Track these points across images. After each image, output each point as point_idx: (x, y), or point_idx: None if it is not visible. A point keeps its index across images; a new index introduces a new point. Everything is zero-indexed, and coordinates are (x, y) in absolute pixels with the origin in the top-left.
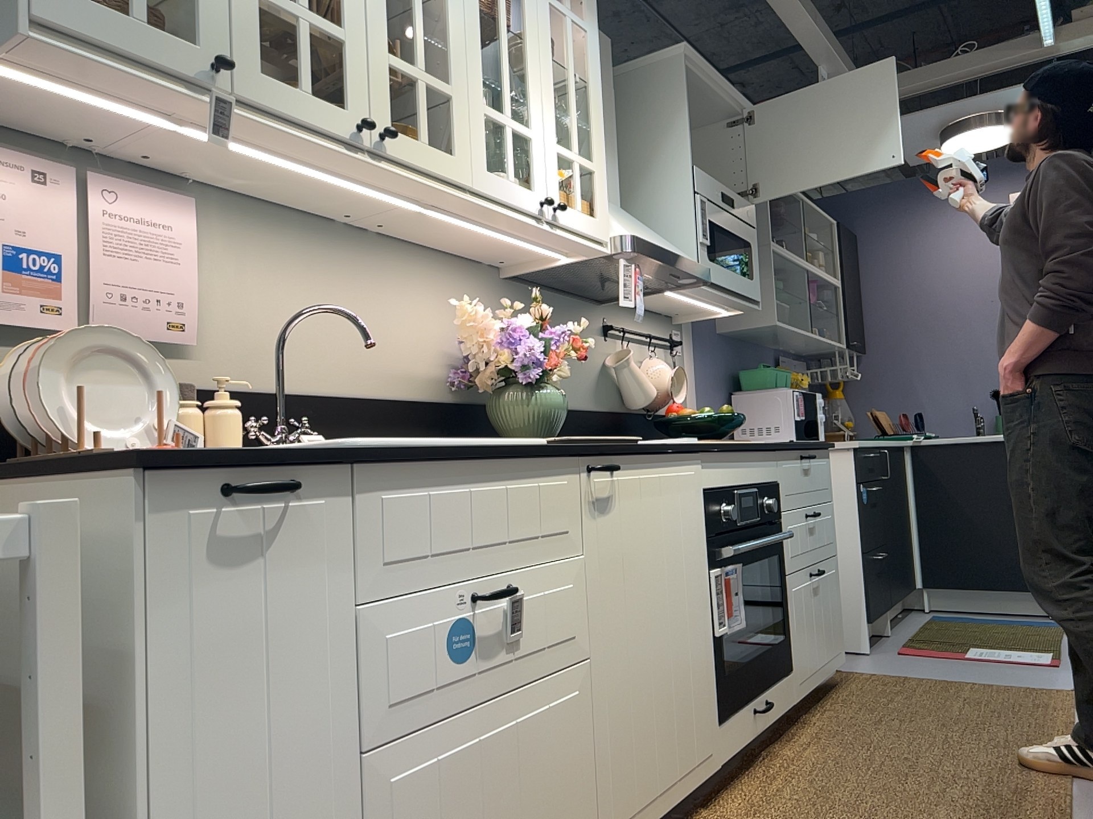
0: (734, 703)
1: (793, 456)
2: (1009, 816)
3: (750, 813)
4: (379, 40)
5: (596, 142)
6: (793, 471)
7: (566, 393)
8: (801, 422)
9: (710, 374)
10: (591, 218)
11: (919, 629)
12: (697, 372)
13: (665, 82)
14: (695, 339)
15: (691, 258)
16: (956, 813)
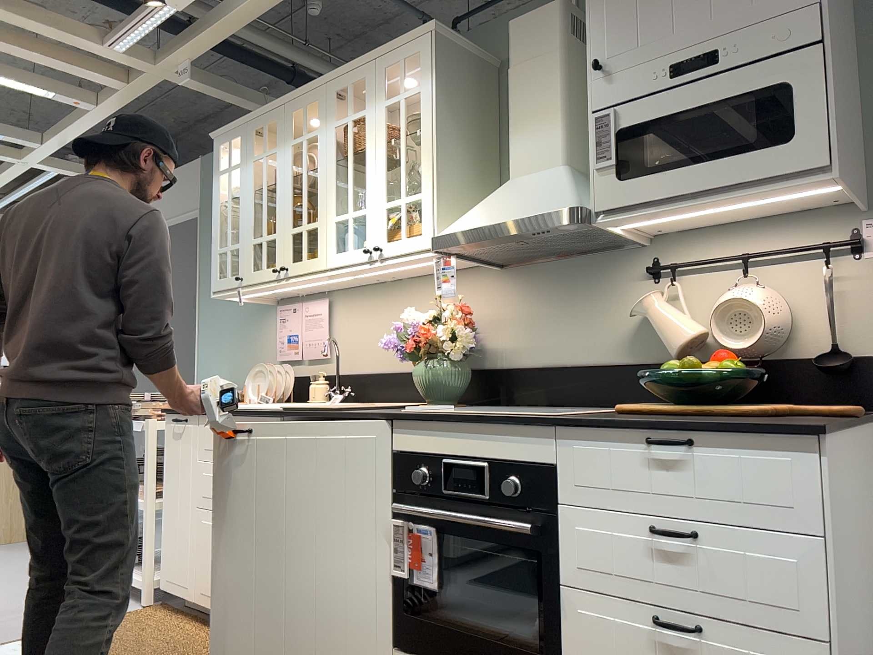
0: (418, 647)
1: (607, 436)
2: None
3: None
4: (287, 226)
5: (422, 173)
6: (608, 456)
7: (575, 351)
8: None
9: None
10: (414, 236)
11: None
12: None
13: None
14: None
15: (555, 204)
16: None
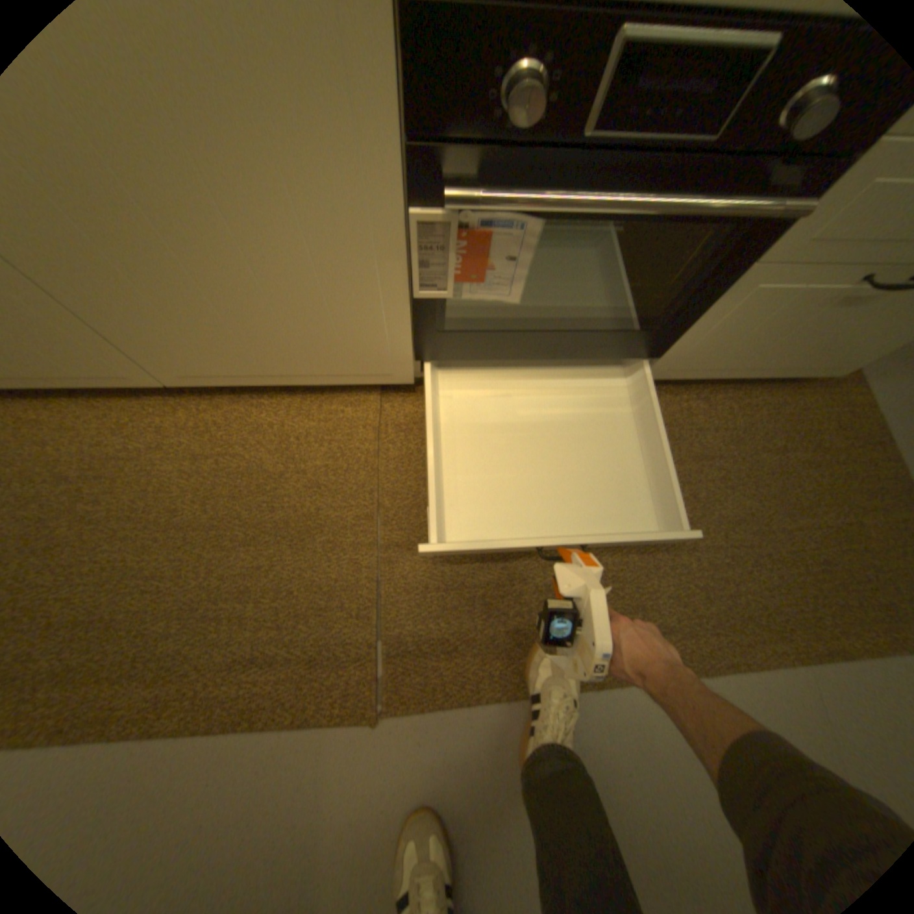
0: (460, 354)
1: None
2: (515, 637)
3: (403, 427)
4: None
5: None
6: None
7: None
8: None
9: None
10: None
11: None
12: None
13: None
14: None
15: None
16: (495, 590)
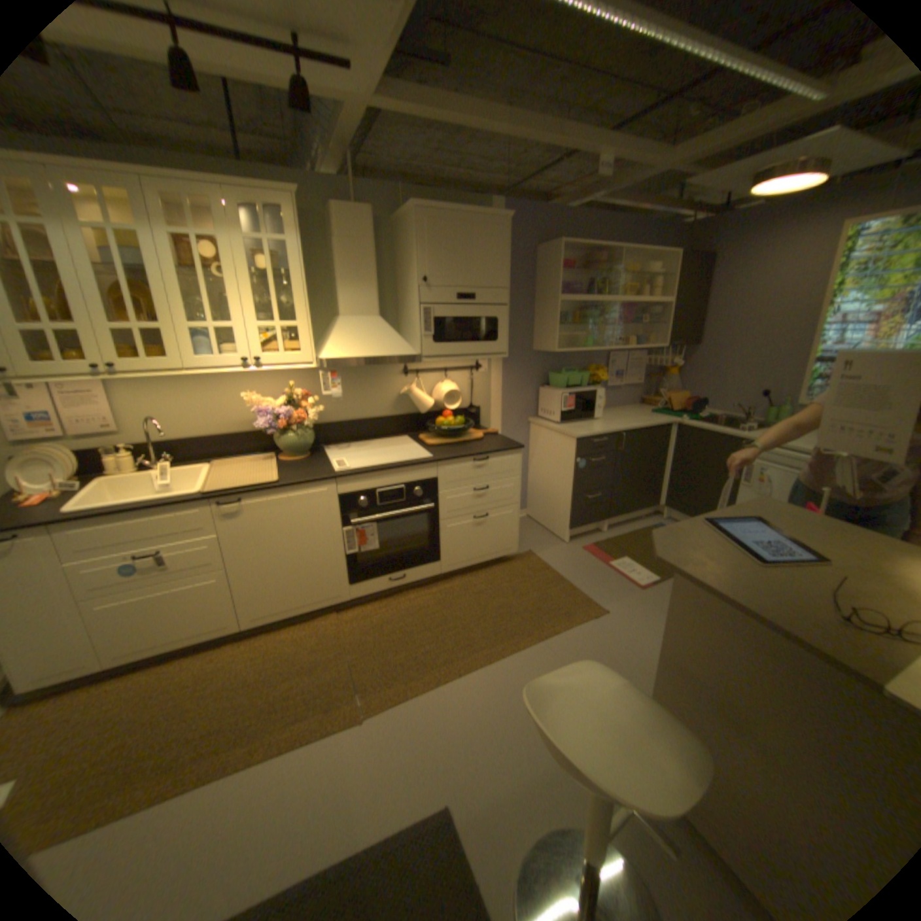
0: (366, 577)
1: (459, 462)
2: (418, 673)
3: (349, 621)
4: (101, 320)
5: (298, 309)
6: (459, 469)
7: (365, 411)
8: (566, 412)
9: (517, 378)
10: (295, 354)
11: (628, 533)
12: (502, 379)
13: (410, 225)
14: (502, 359)
15: (404, 350)
16: (405, 660)
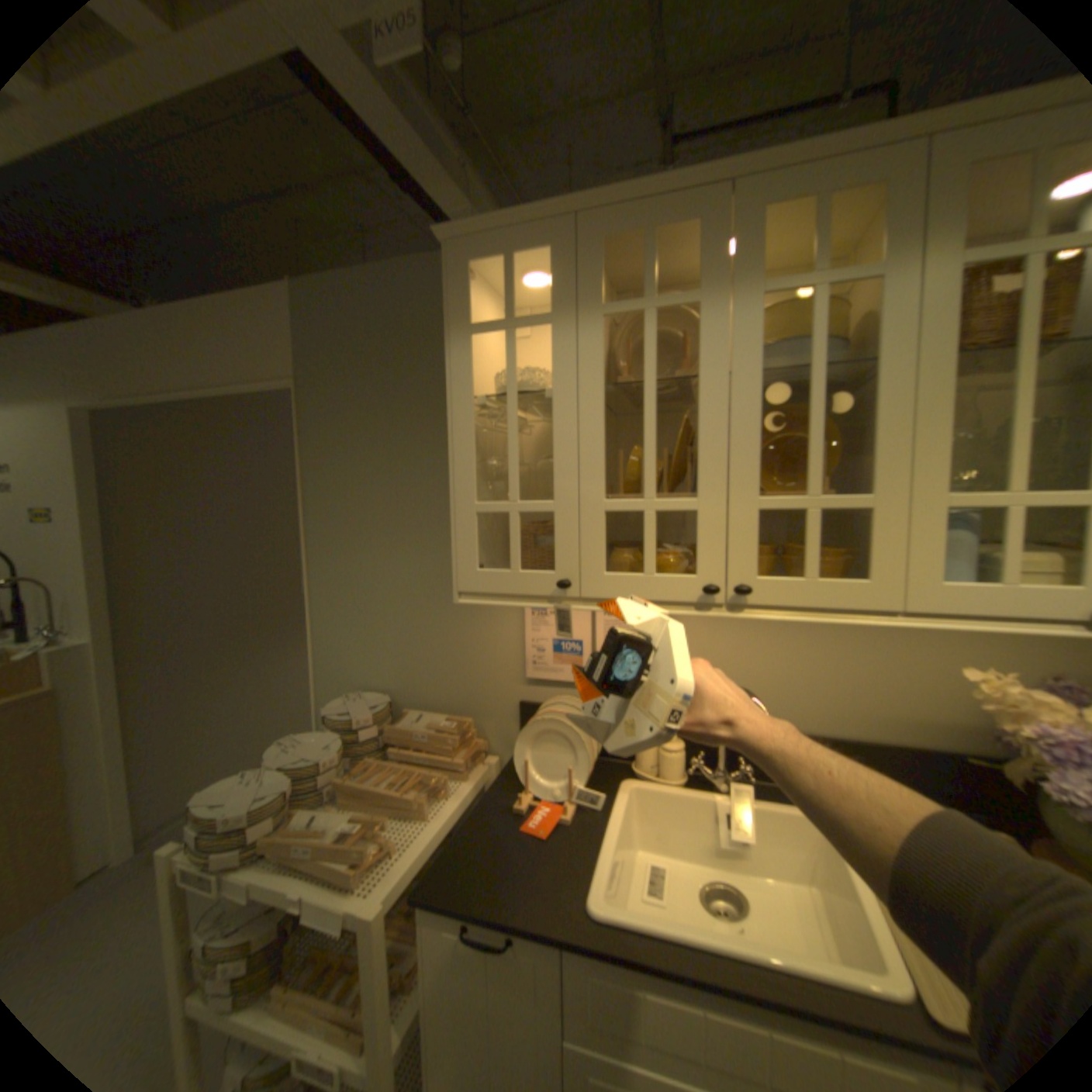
0: None
1: None
2: None
3: None
4: (745, 488)
5: None
6: None
7: None
8: None
9: None
10: None
11: None
12: None
13: None
14: None
15: None
16: None
